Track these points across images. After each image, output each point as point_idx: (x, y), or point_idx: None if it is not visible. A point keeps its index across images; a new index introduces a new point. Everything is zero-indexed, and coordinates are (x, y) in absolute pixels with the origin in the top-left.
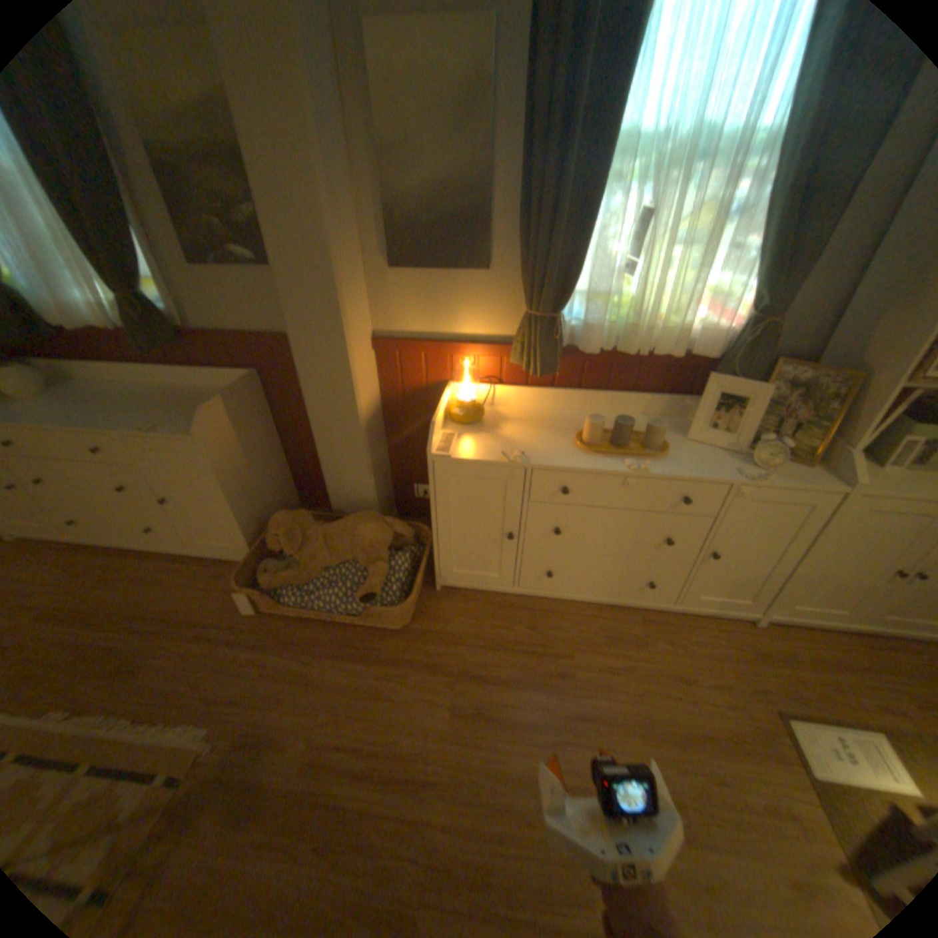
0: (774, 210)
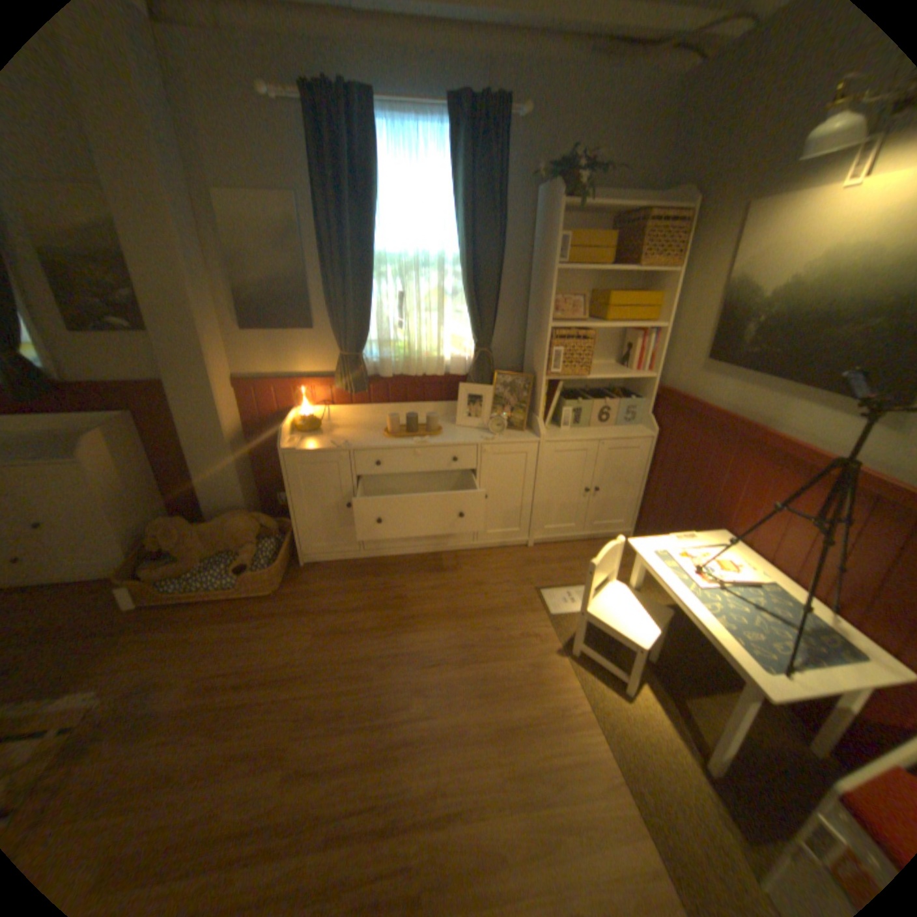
0: (465, 293)
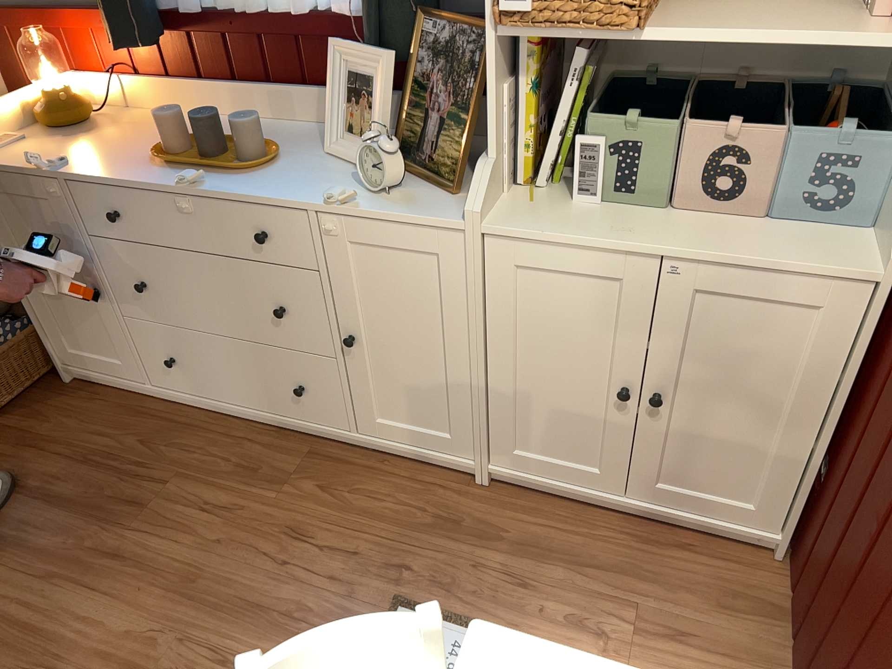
0: None
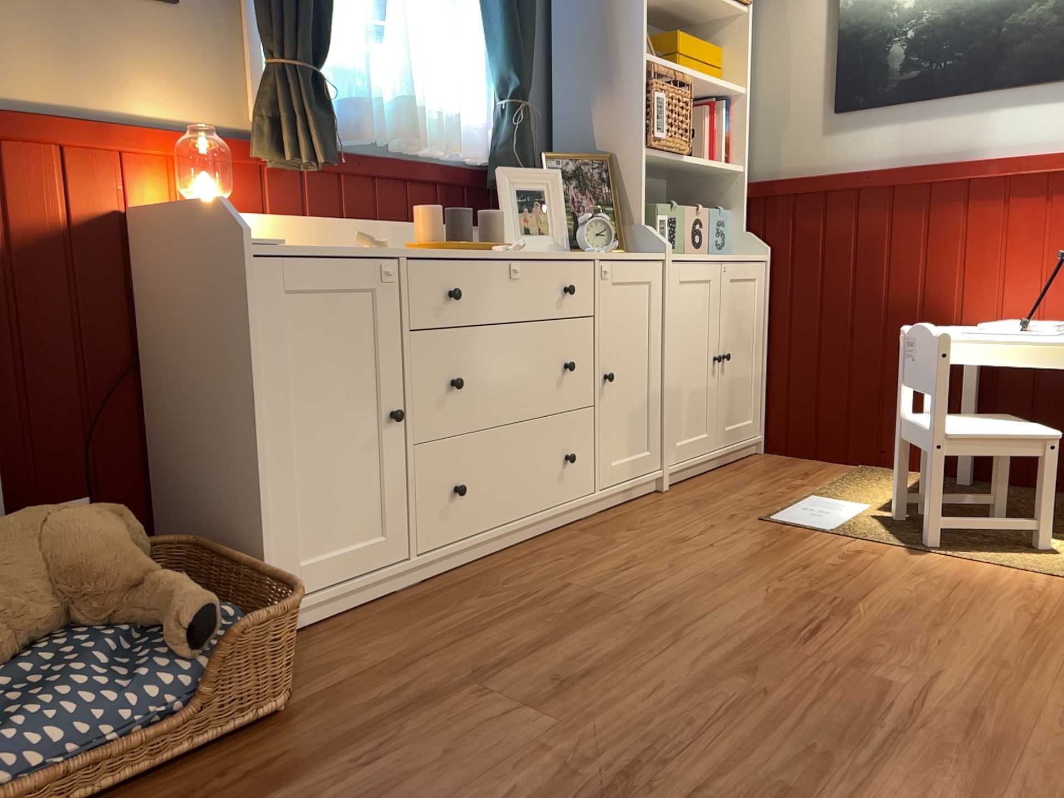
0: None
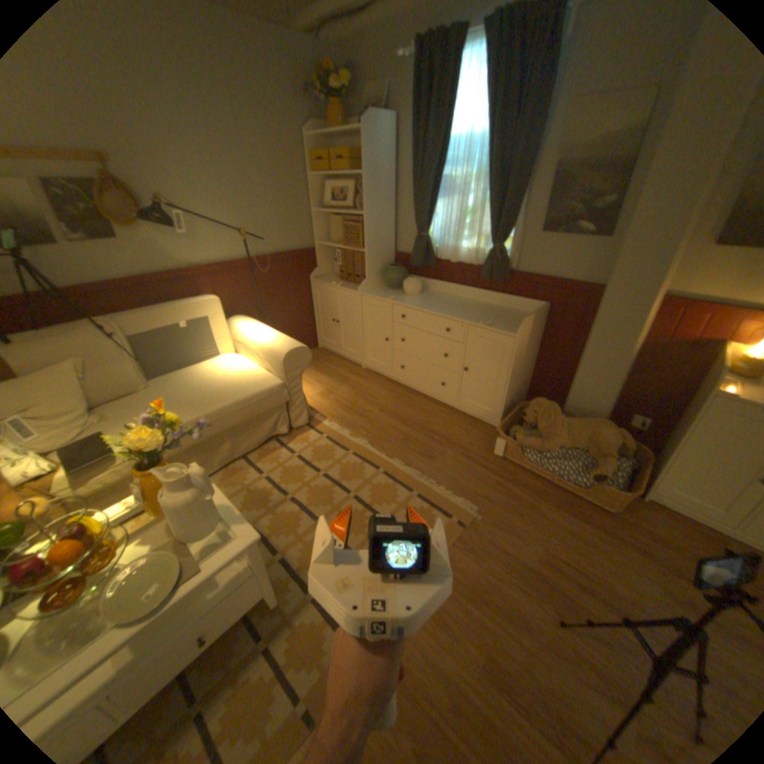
0: None
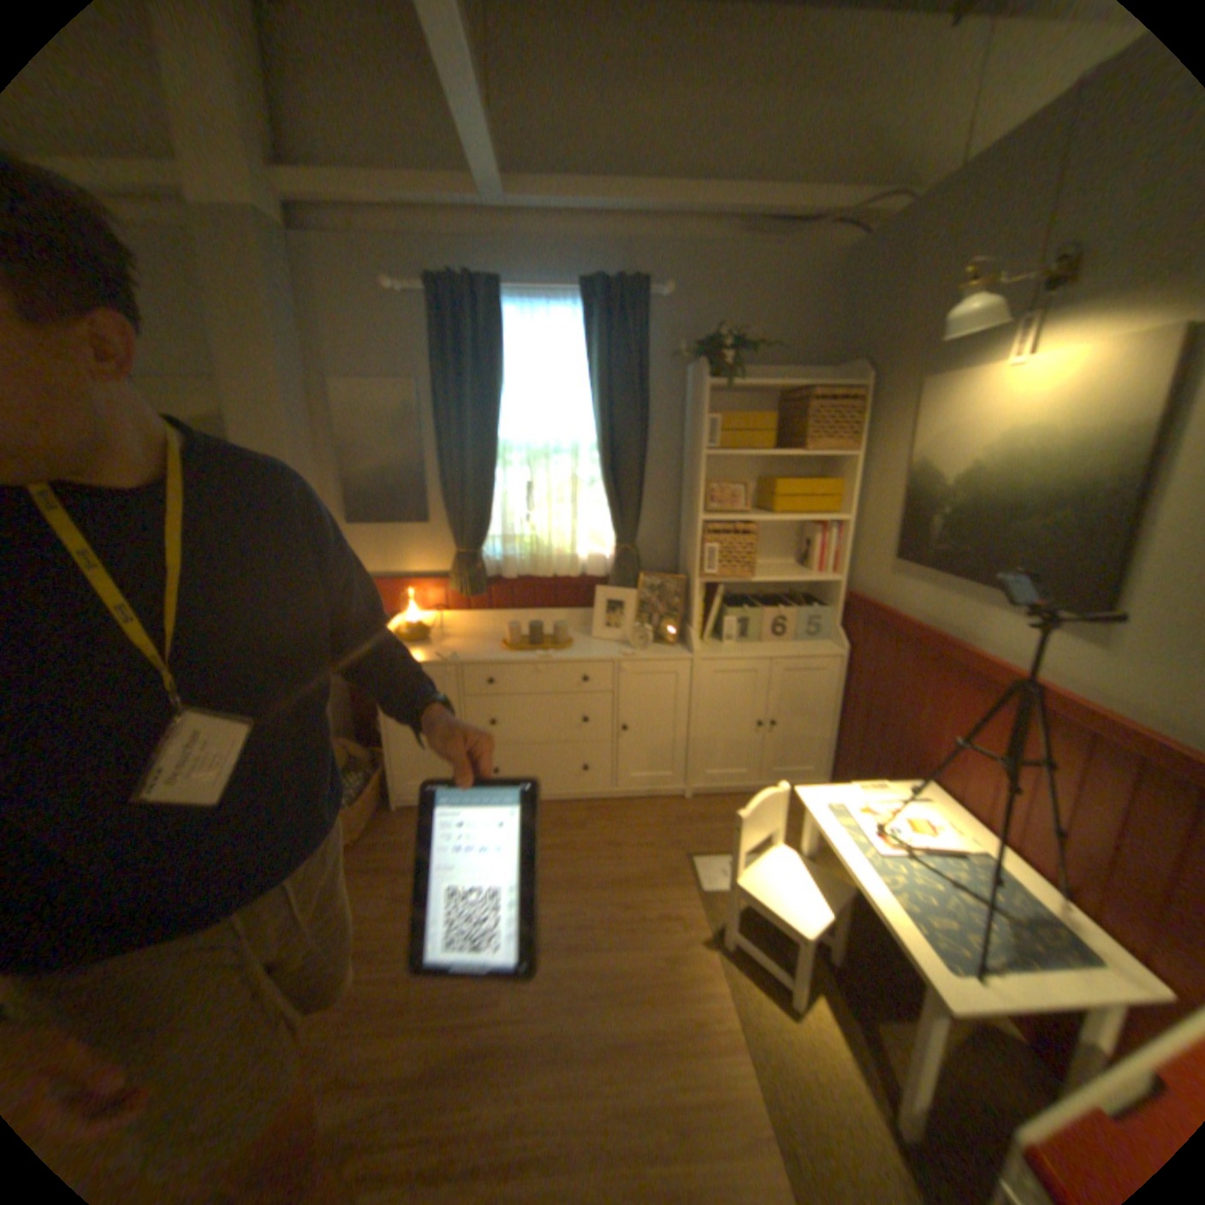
0: (601, 482)
